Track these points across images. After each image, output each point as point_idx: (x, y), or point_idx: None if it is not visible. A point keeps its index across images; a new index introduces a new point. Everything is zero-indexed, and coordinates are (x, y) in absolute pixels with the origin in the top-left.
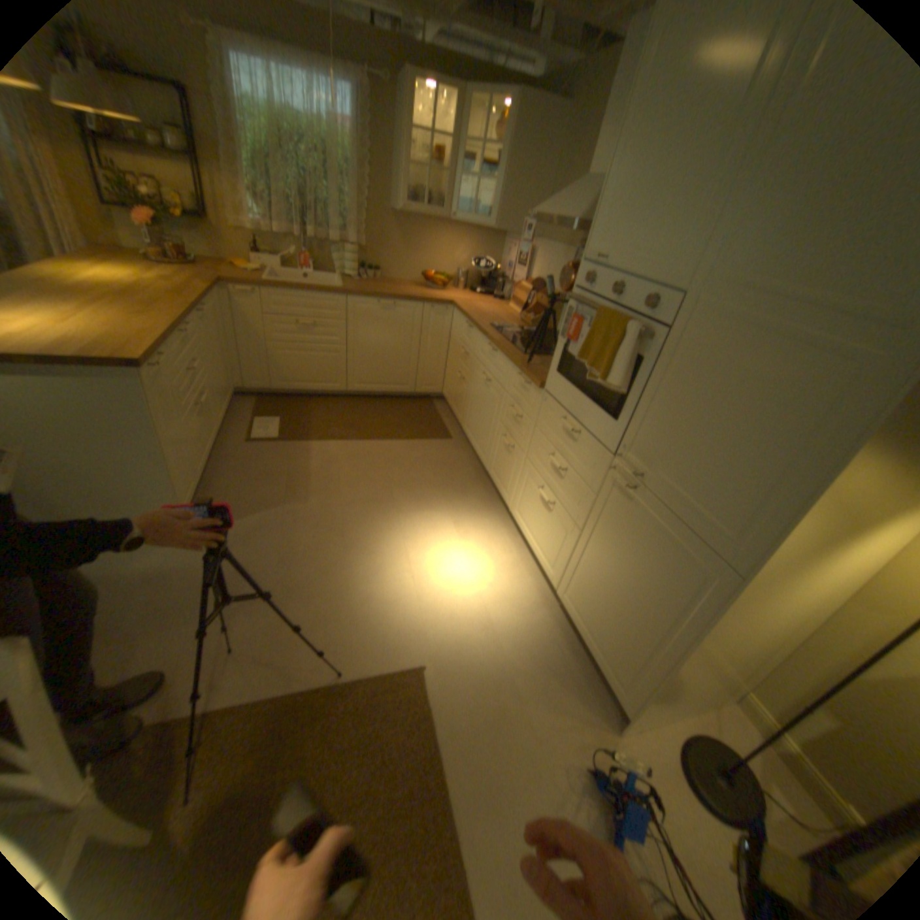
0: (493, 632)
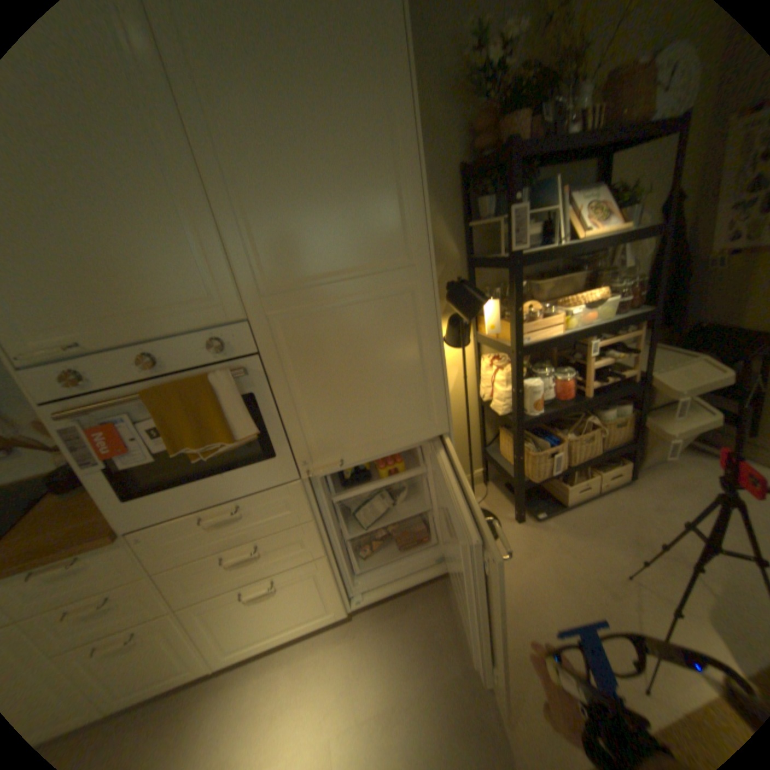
0: (388, 706)
